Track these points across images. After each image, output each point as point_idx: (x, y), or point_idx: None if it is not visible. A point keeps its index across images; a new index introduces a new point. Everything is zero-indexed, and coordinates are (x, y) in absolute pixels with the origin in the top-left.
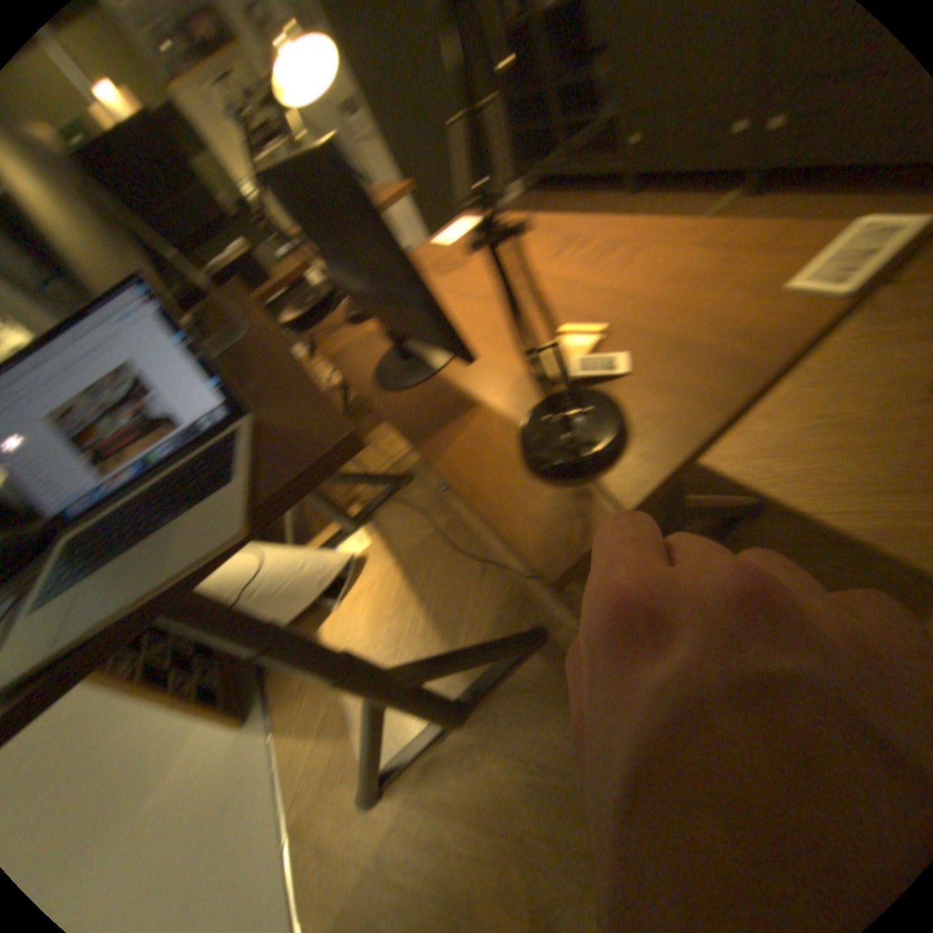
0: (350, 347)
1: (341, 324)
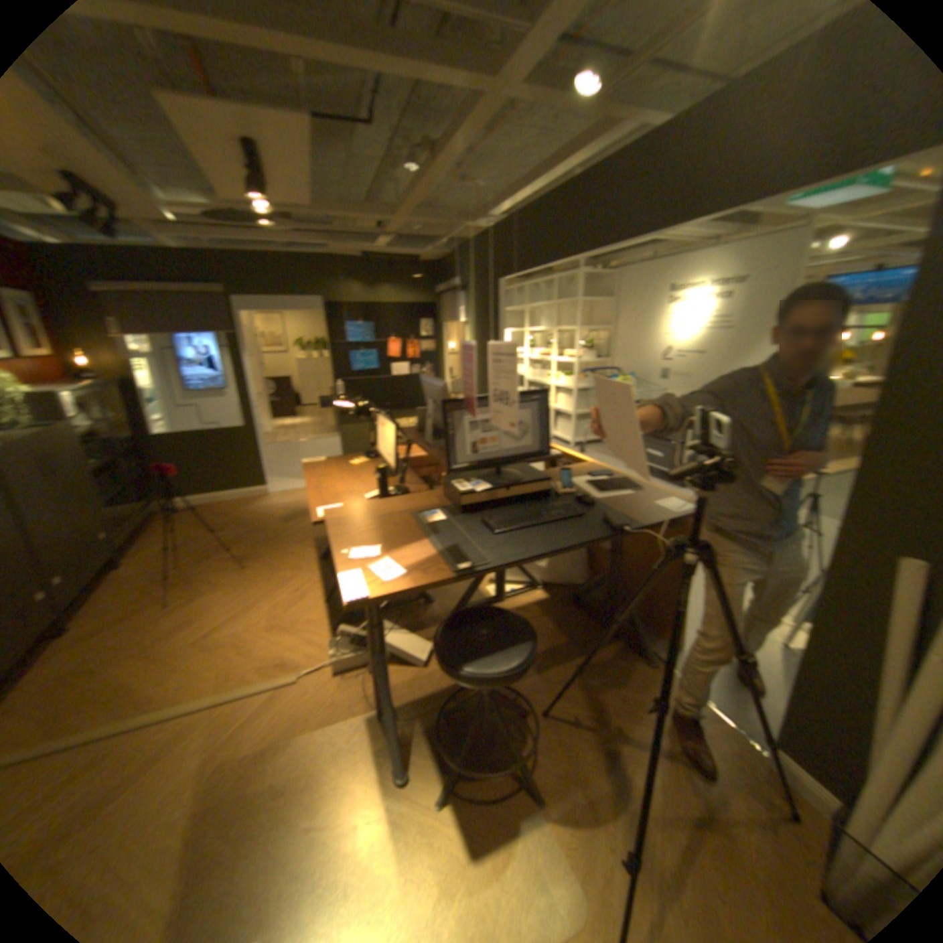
0: (411, 483)
1: (413, 491)
